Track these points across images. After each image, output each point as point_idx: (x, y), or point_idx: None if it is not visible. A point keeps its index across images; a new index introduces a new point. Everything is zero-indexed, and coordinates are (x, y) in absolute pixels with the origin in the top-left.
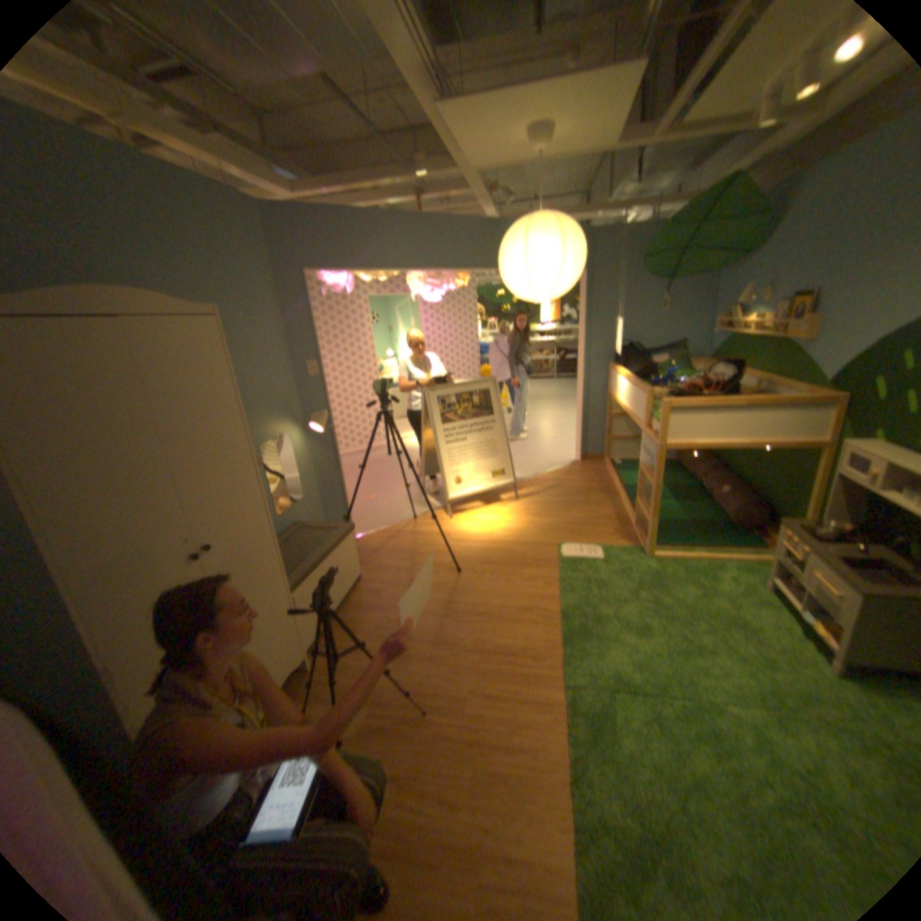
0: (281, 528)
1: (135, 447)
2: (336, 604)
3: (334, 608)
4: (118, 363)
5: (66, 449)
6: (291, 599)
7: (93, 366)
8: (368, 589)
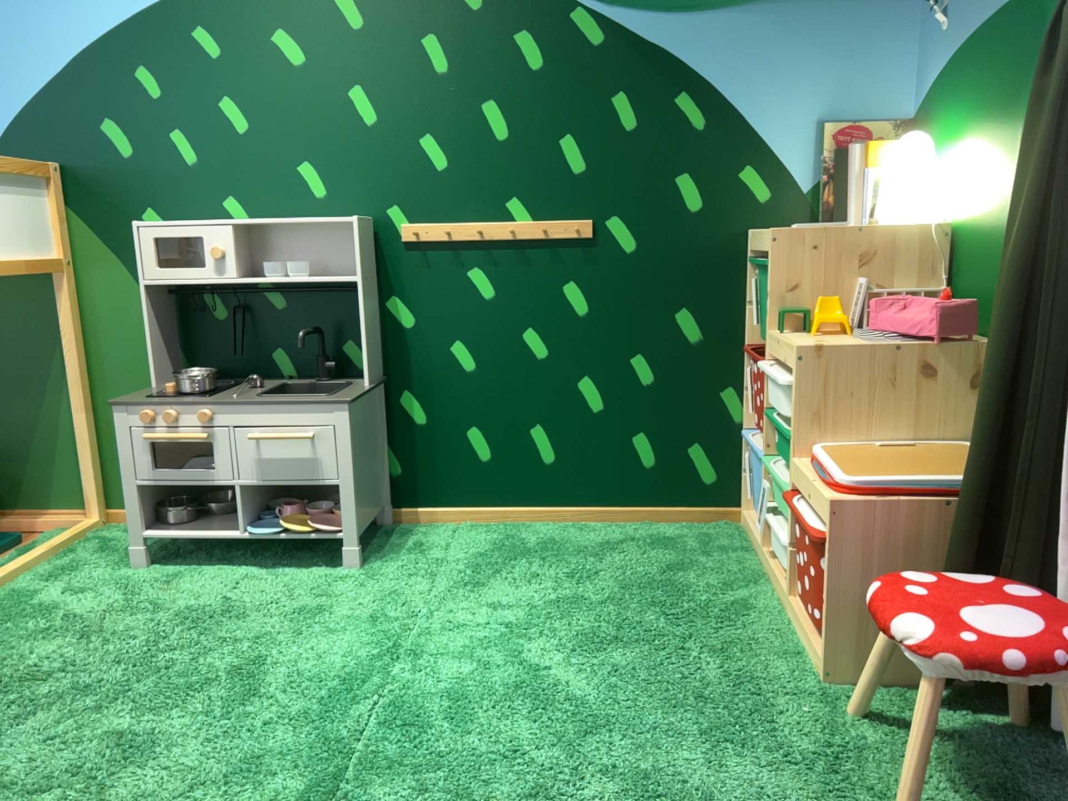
0: None
1: None
2: None
3: None
4: None
5: None
6: None
7: None
8: None
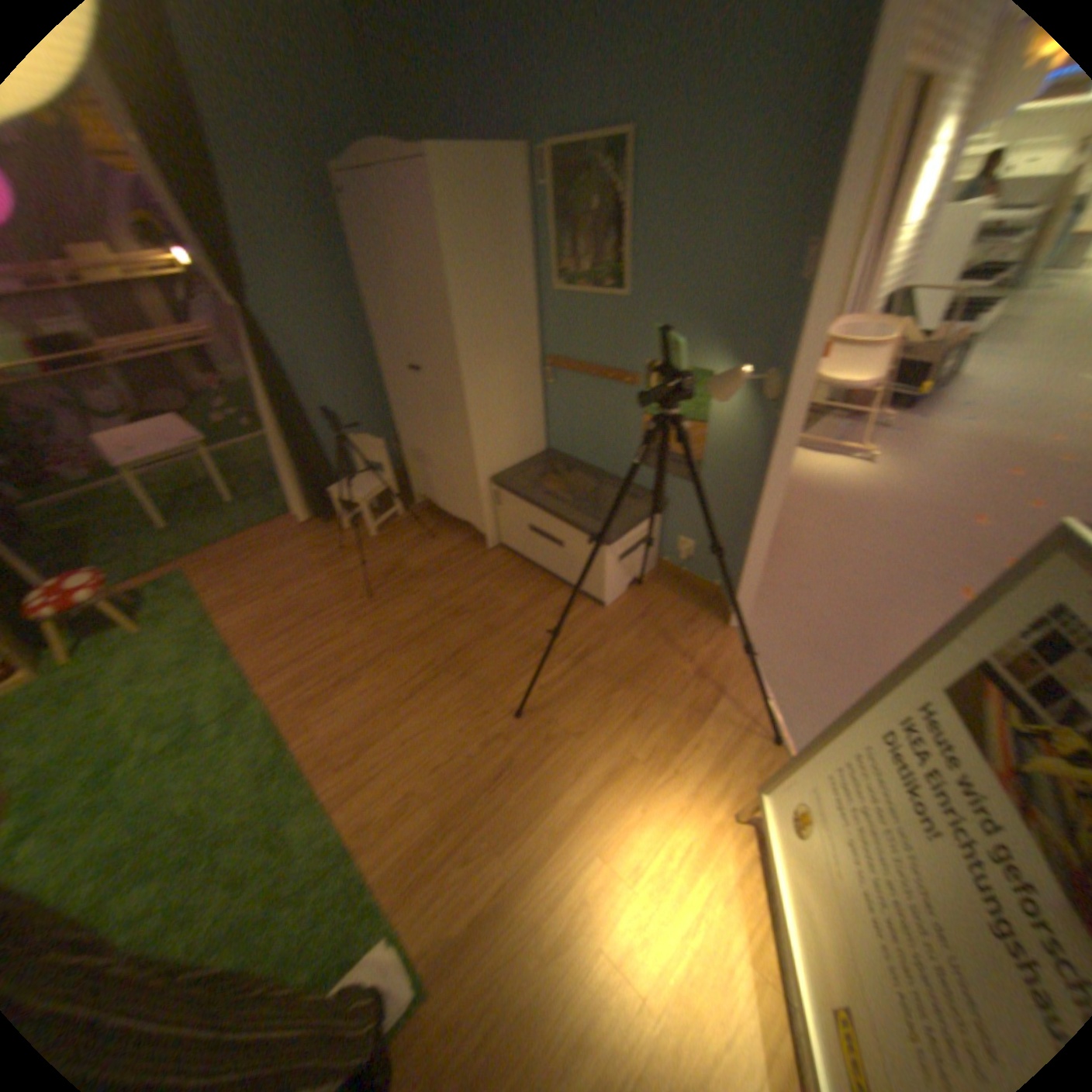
0: (644, 484)
1: (388, 271)
2: (552, 571)
3: (547, 568)
4: (377, 205)
5: (367, 258)
6: (495, 490)
7: (369, 206)
8: (574, 611)
